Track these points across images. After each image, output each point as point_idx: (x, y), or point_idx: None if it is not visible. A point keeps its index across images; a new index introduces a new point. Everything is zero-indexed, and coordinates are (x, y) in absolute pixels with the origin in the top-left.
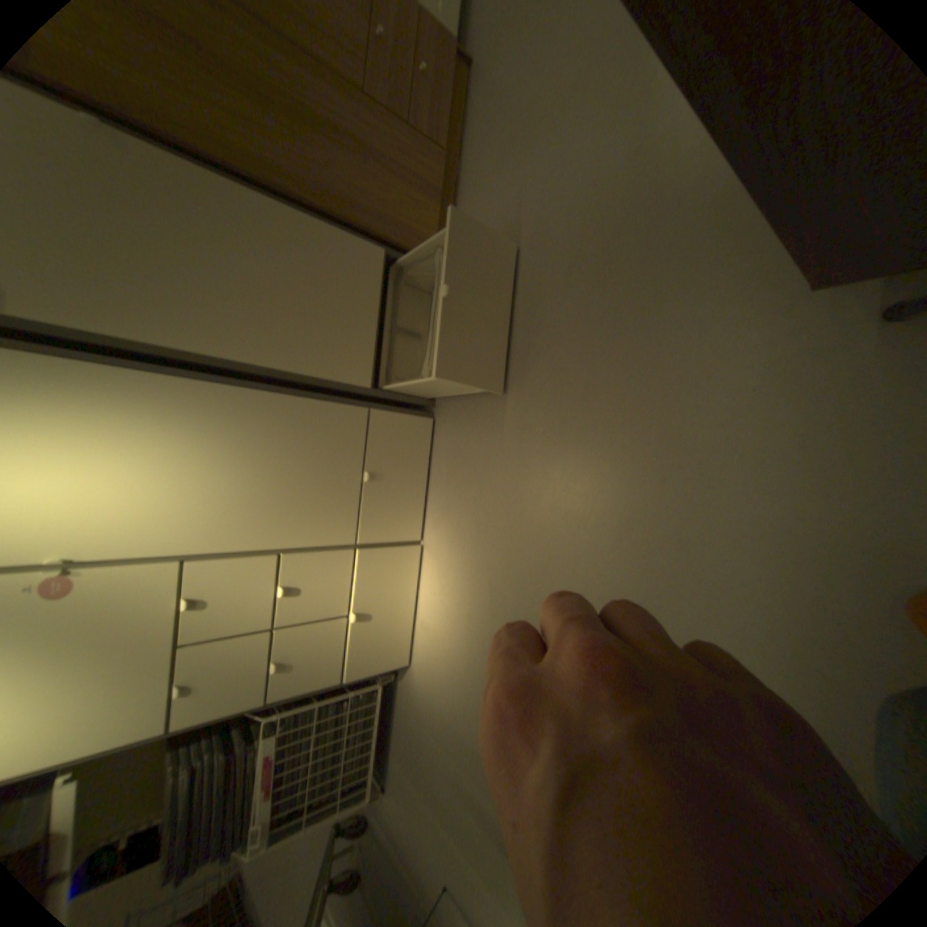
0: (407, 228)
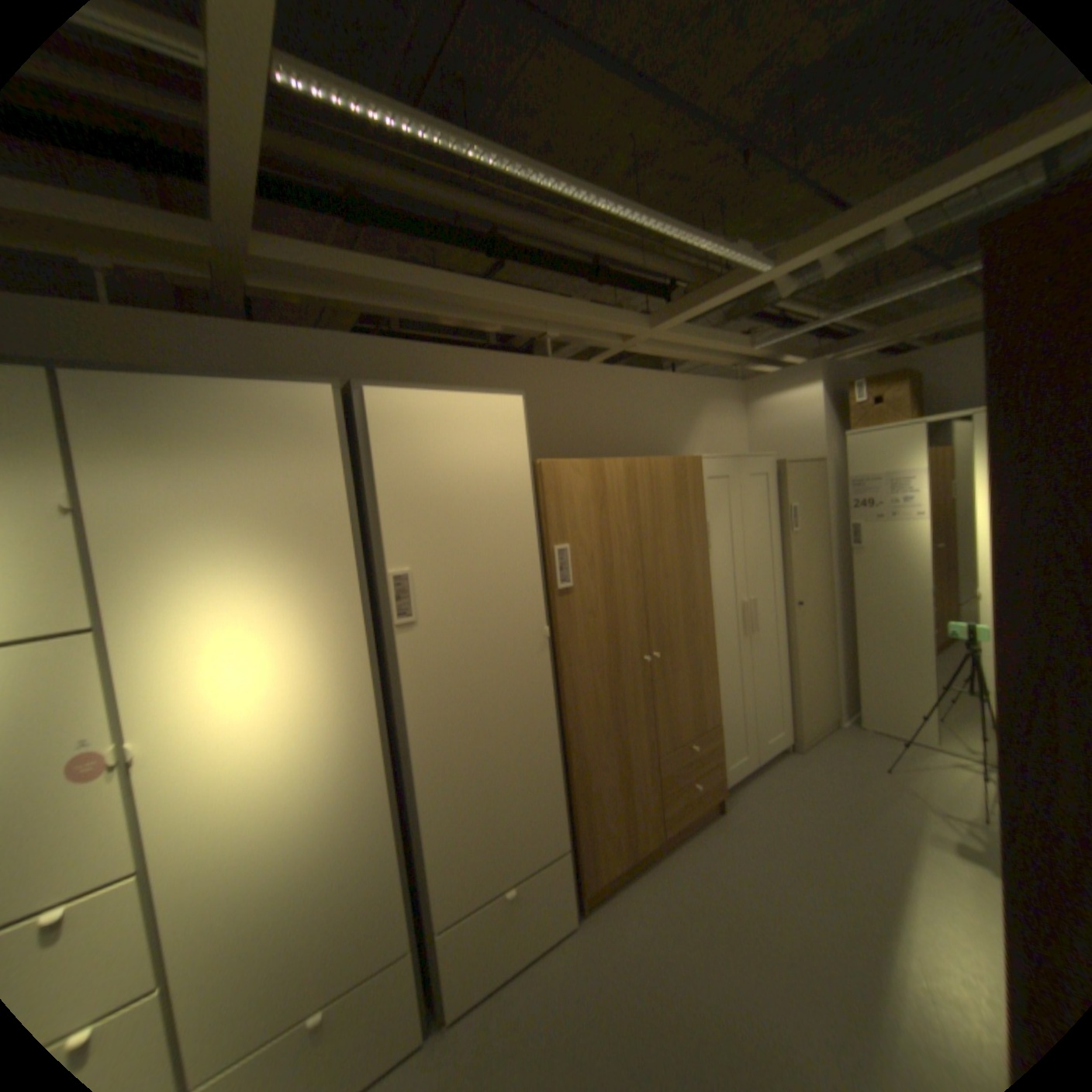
0: (593, 856)
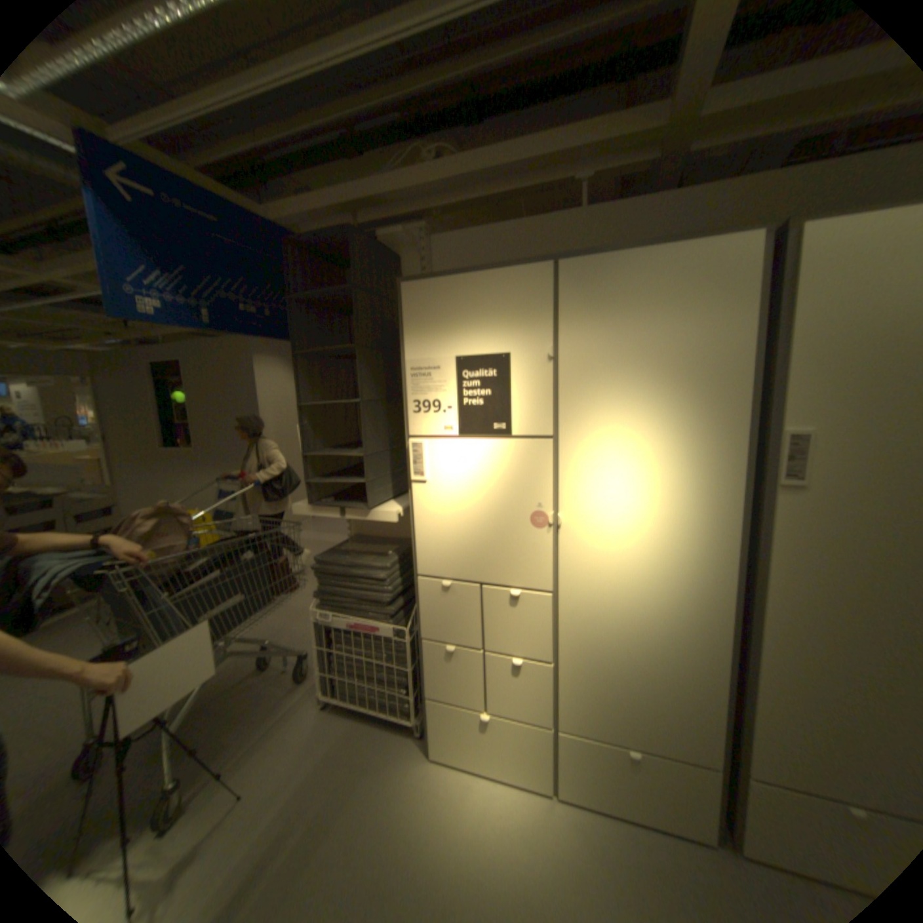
0: None
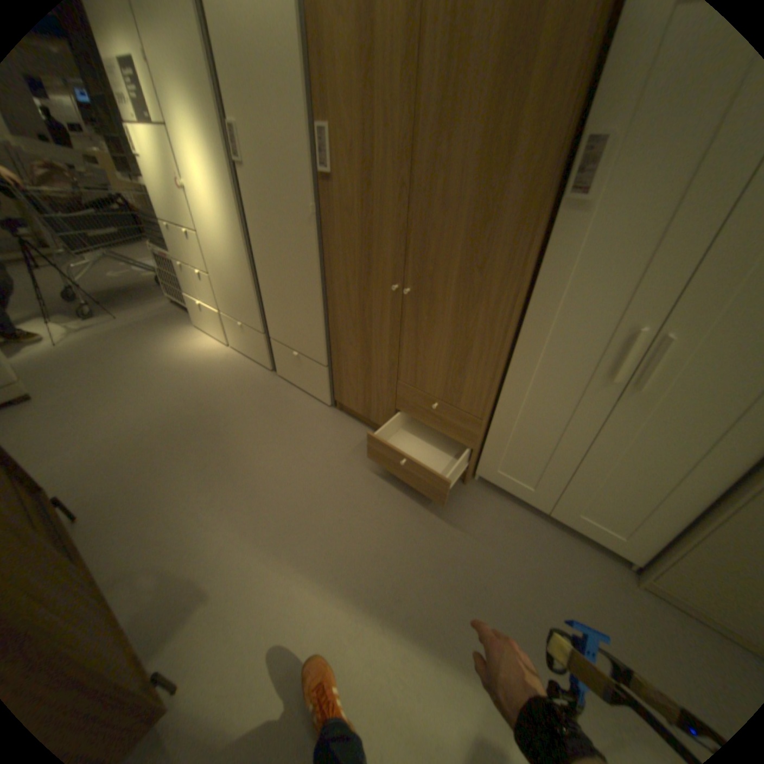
0: (341, 384)
